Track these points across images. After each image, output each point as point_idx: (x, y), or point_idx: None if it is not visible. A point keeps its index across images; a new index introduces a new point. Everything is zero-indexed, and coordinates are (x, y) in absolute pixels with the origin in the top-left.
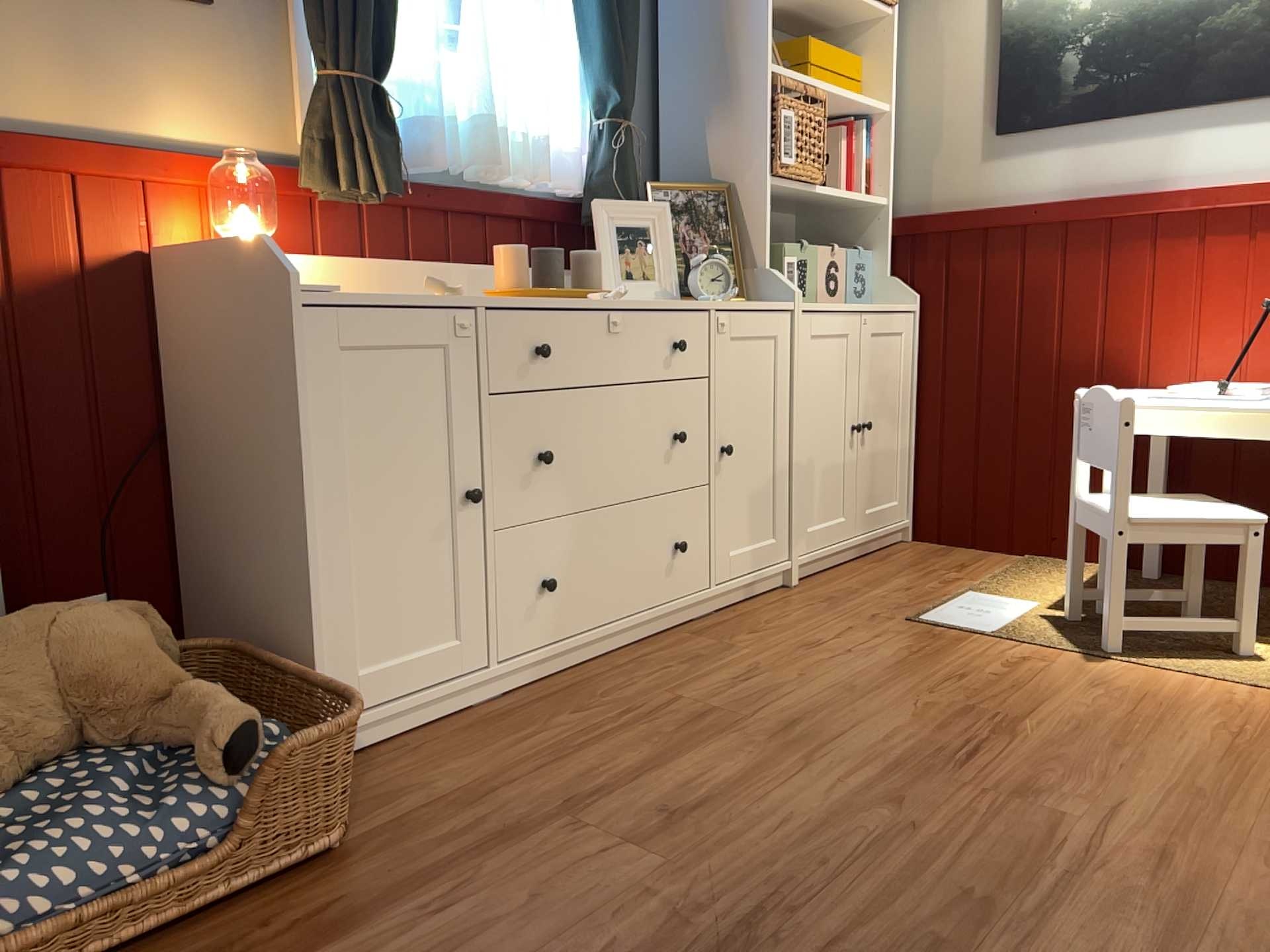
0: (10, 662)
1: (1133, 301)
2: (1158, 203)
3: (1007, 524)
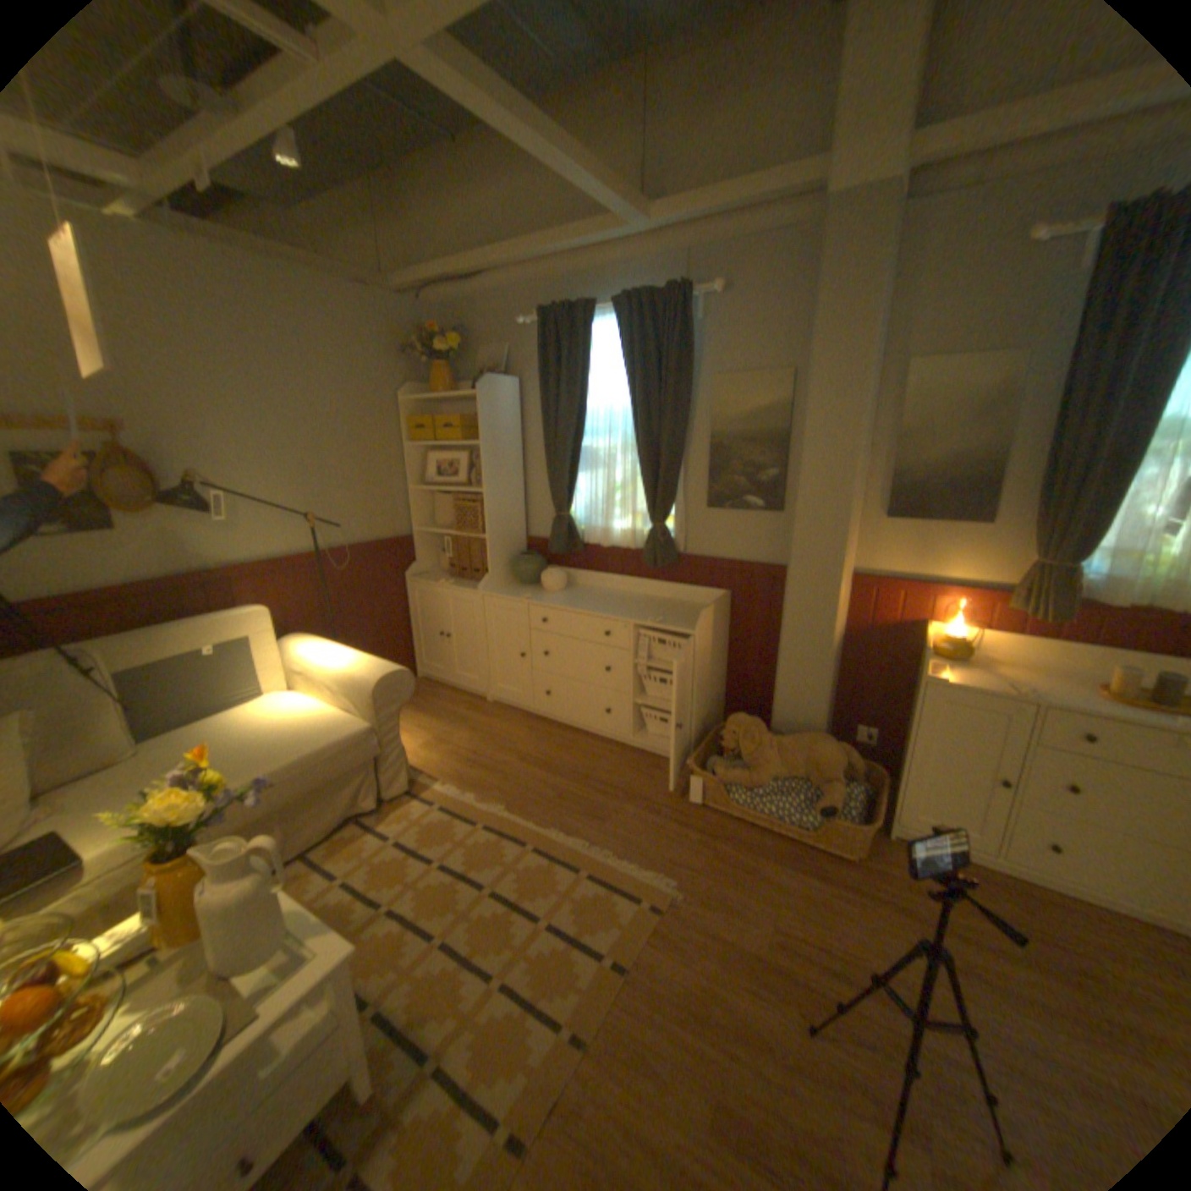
0: (801, 748)
1: None
2: None
3: None
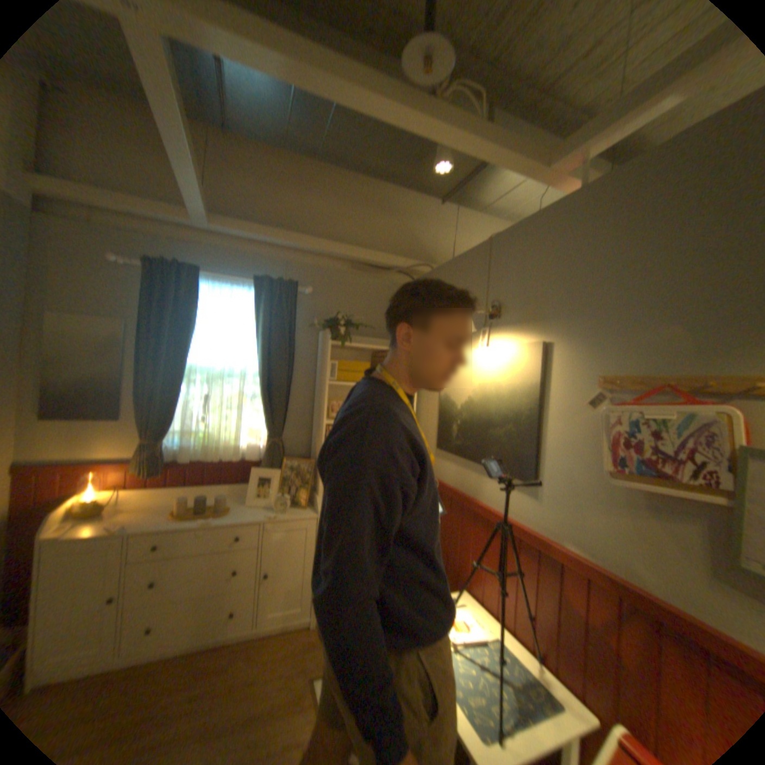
0: None
1: (468, 548)
2: (473, 507)
3: None
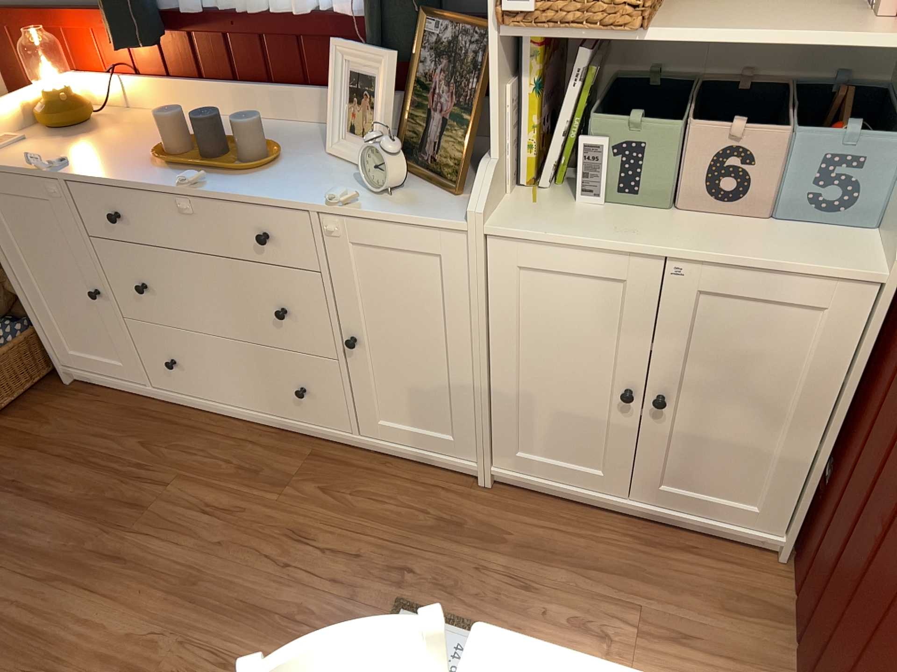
0: None
1: None
2: None
3: (805, 665)
